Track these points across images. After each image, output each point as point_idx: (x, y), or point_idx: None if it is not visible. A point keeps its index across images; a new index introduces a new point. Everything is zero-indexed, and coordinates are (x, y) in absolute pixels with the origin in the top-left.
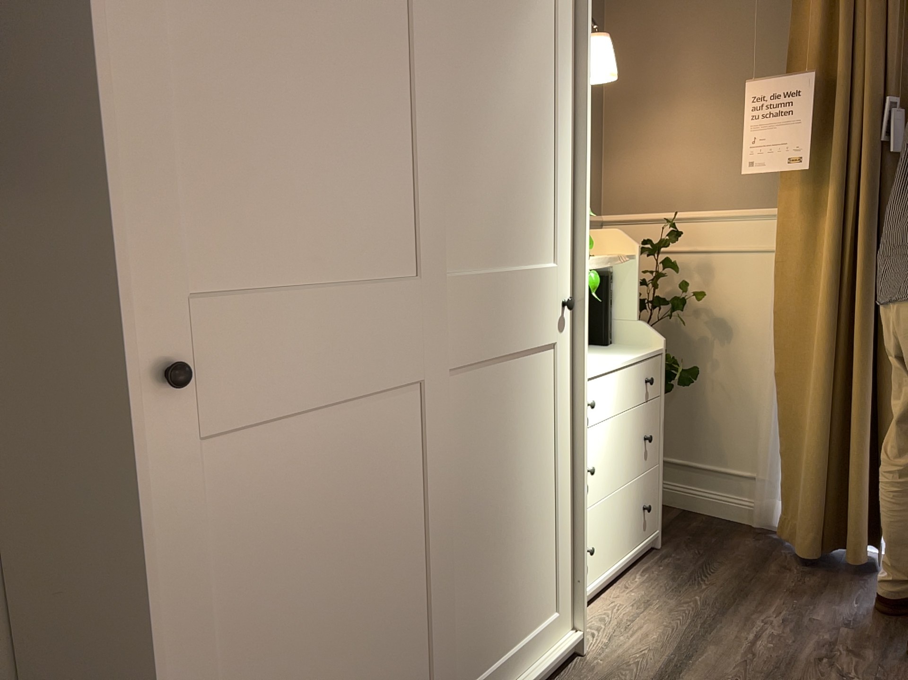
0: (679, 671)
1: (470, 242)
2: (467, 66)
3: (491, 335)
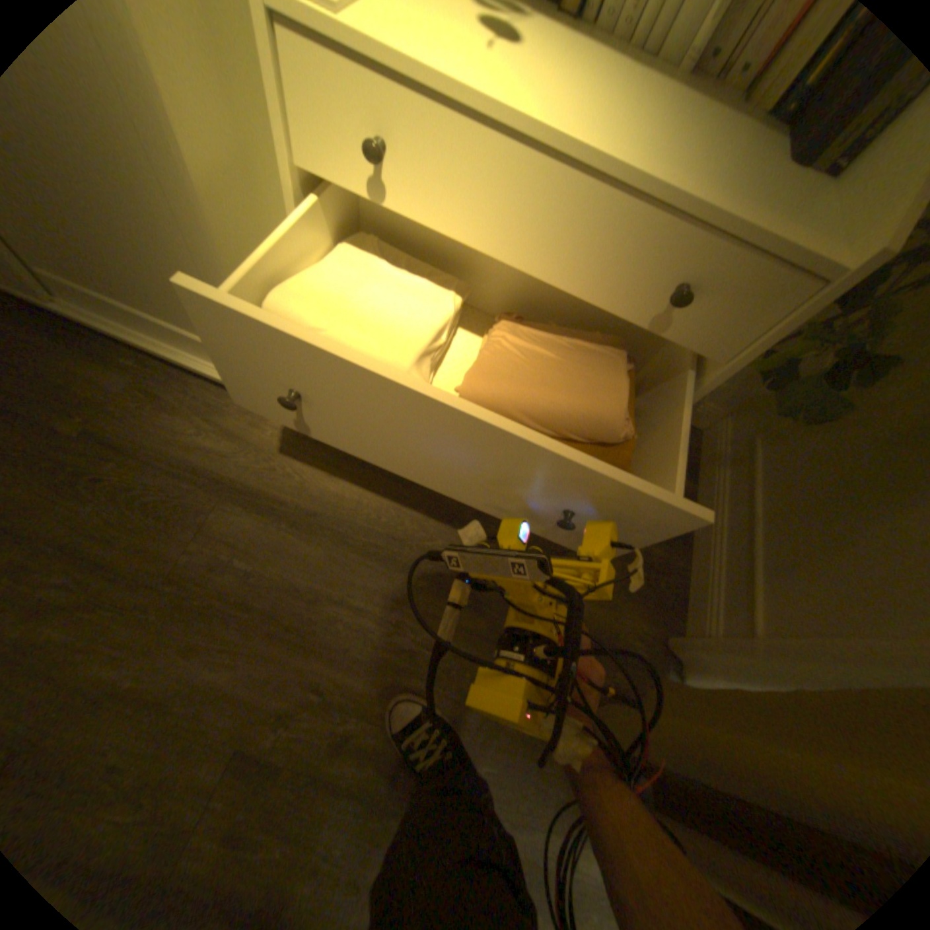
0: (265, 512)
1: None
2: None
3: None
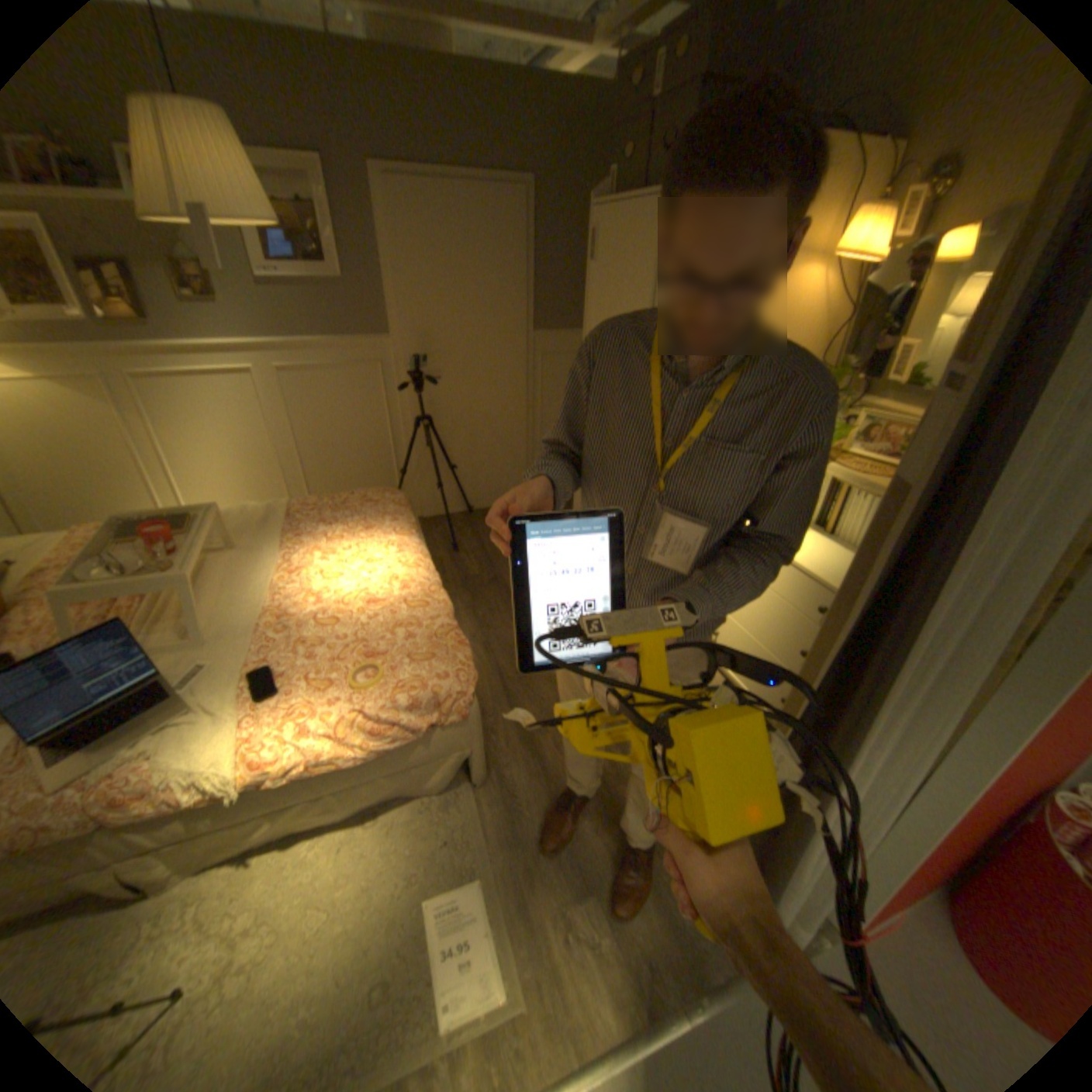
0: None
1: None
2: None
3: None
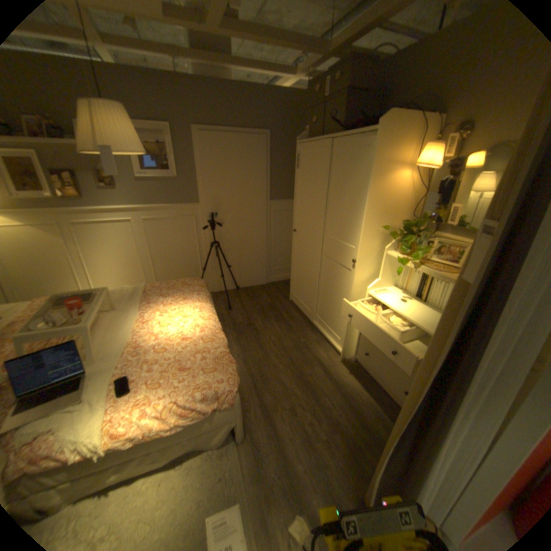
0: (326, 373)
1: (331, 230)
2: (336, 190)
3: (332, 253)
